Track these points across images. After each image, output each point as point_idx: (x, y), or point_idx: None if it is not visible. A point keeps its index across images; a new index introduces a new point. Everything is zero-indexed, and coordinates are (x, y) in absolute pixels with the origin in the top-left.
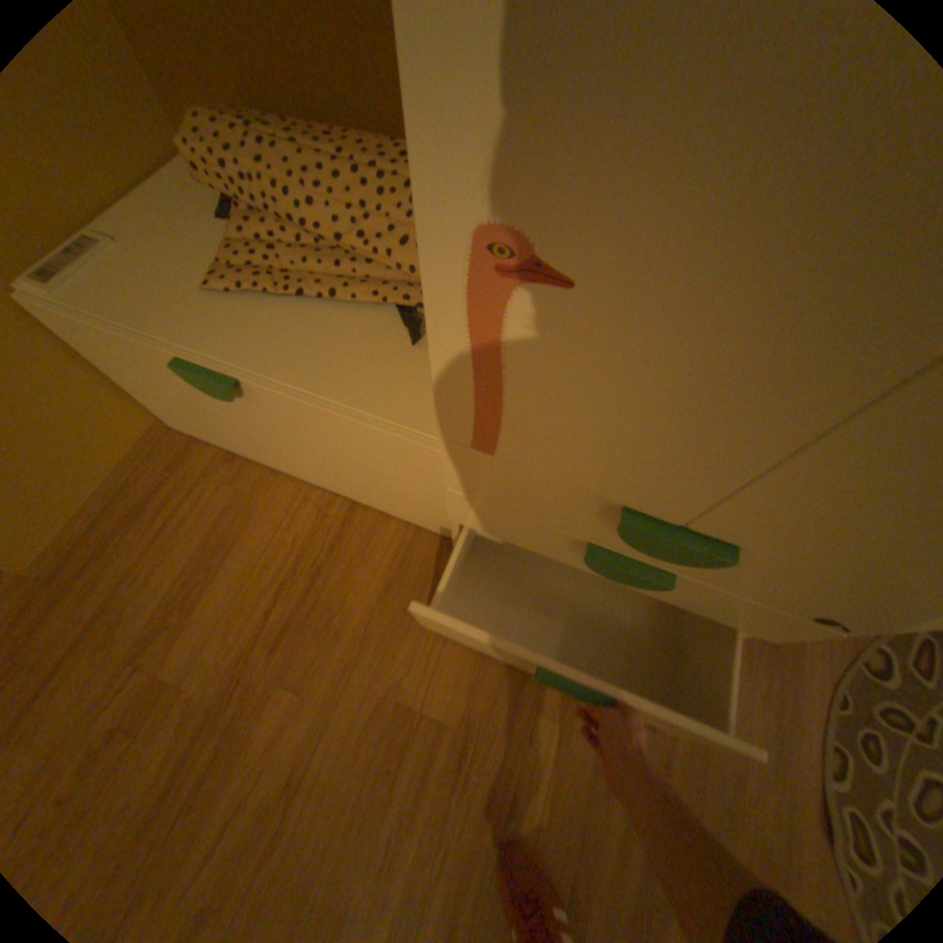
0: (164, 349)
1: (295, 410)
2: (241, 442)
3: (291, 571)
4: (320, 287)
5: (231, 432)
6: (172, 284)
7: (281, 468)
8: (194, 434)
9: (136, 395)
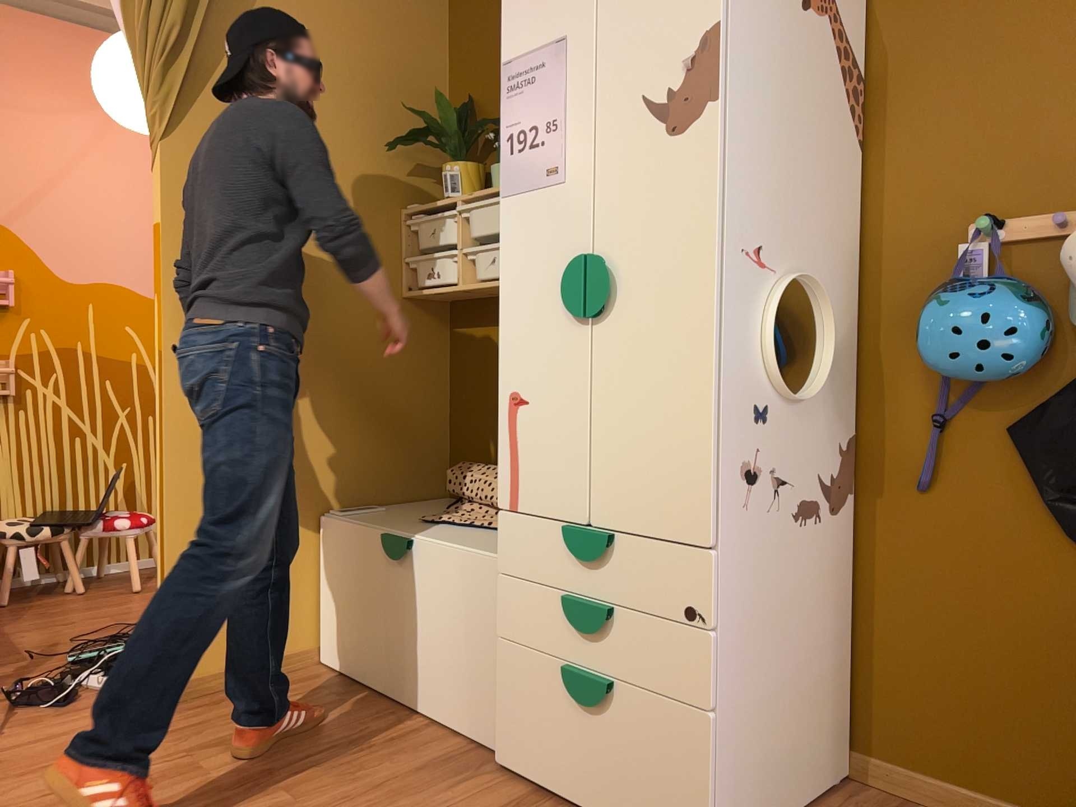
0: (381, 532)
1: (432, 562)
2: (373, 648)
3: (346, 743)
4: (483, 524)
5: (373, 631)
6: (403, 519)
7: (387, 688)
8: (336, 662)
9: (324, 611)
